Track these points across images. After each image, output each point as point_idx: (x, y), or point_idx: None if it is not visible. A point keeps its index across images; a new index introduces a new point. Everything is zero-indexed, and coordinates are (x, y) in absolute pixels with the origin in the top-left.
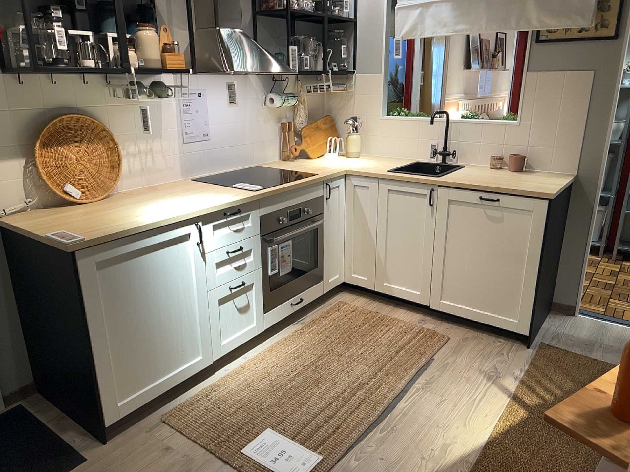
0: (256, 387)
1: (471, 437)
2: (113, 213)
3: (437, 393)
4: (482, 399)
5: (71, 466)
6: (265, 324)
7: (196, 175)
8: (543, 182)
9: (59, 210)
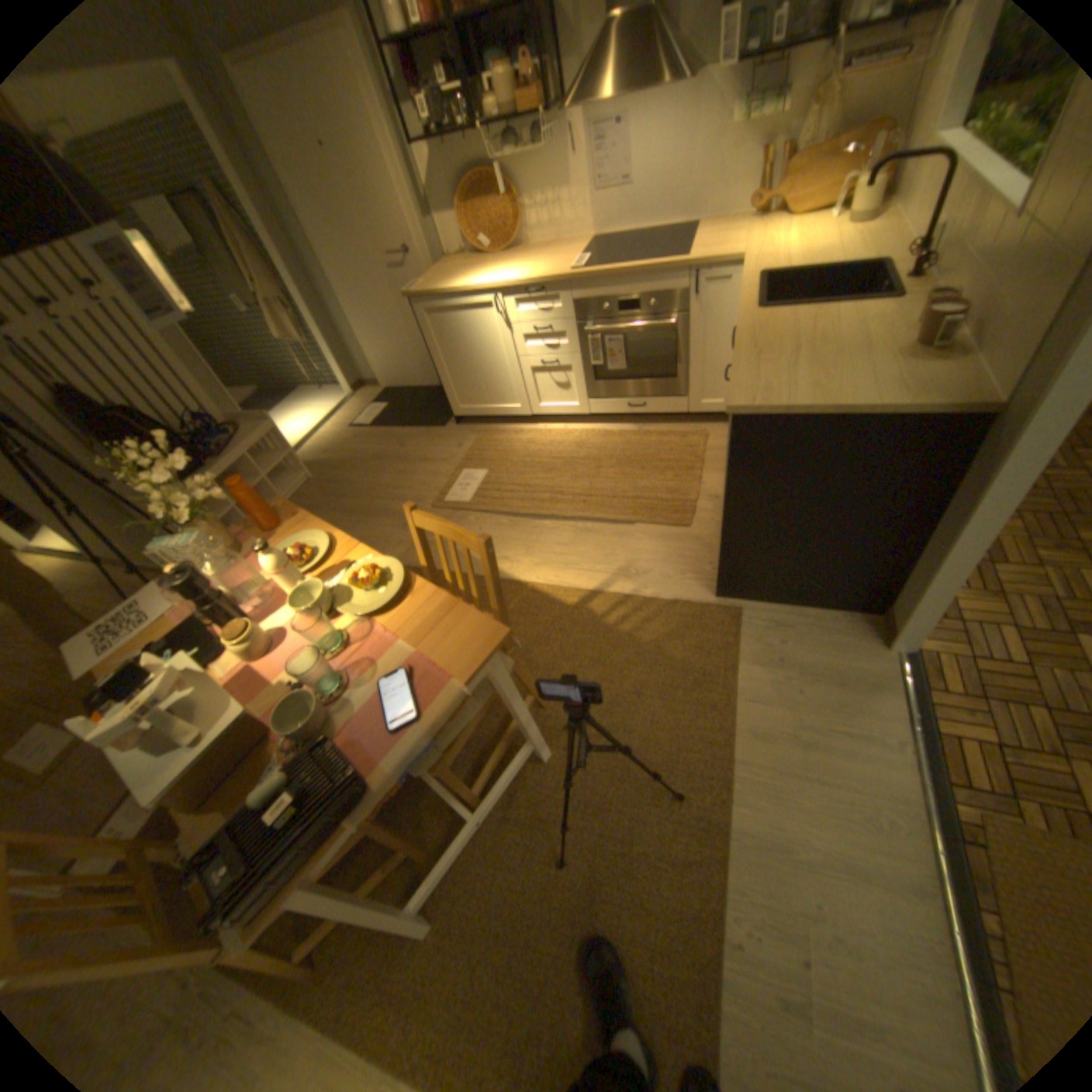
0: (528, 447)
1: (522, 570)
2: (470, 270)
3: (574, 538)
4: (580, 569)
5: (438, 425)
6: (588, 408)
7: (609, 230)
8: (832, 386)
9: (471, 257)
